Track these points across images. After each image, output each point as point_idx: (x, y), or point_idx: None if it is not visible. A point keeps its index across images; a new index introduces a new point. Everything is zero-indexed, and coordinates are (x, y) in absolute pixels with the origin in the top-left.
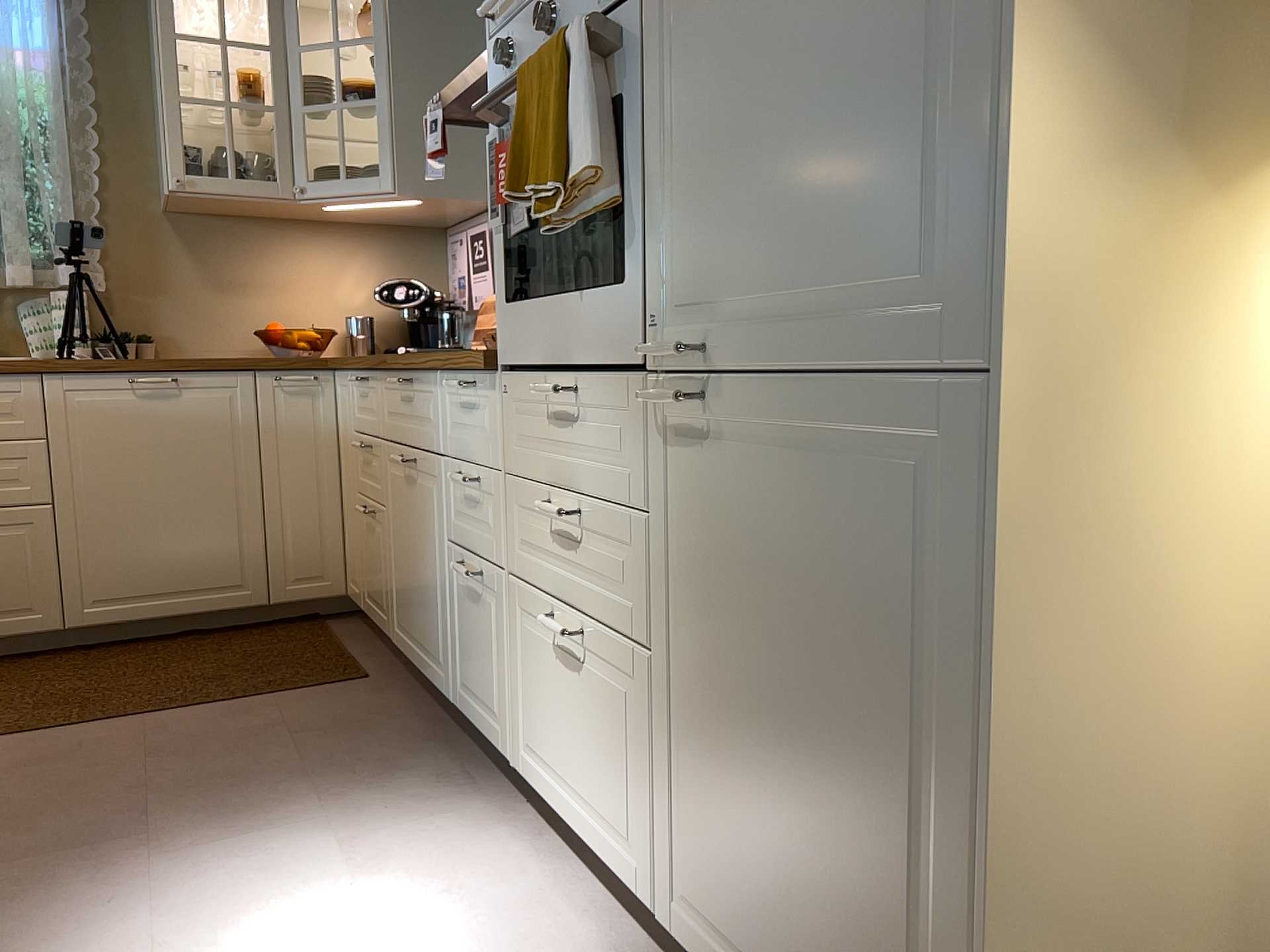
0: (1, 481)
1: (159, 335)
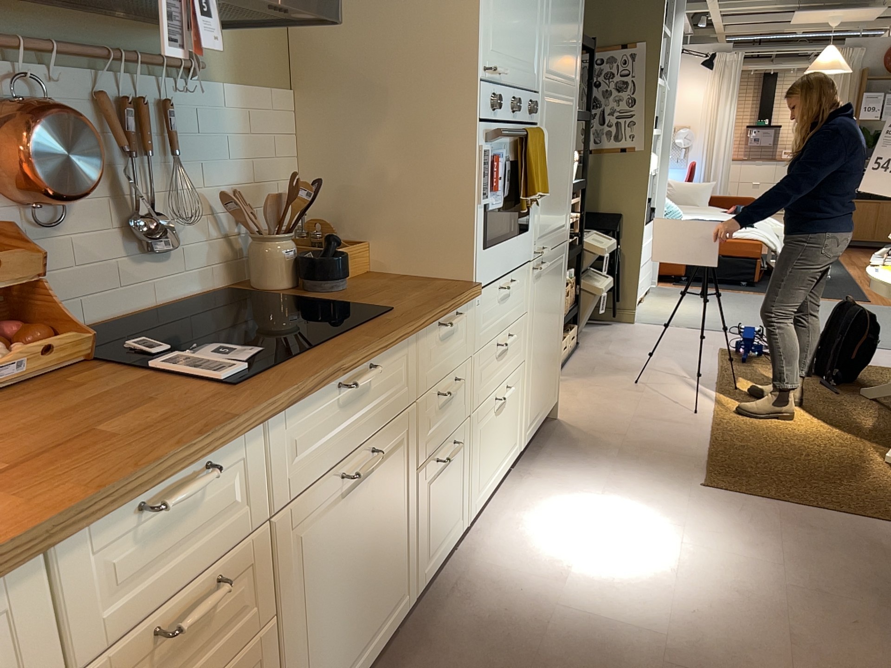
0: None
1: None
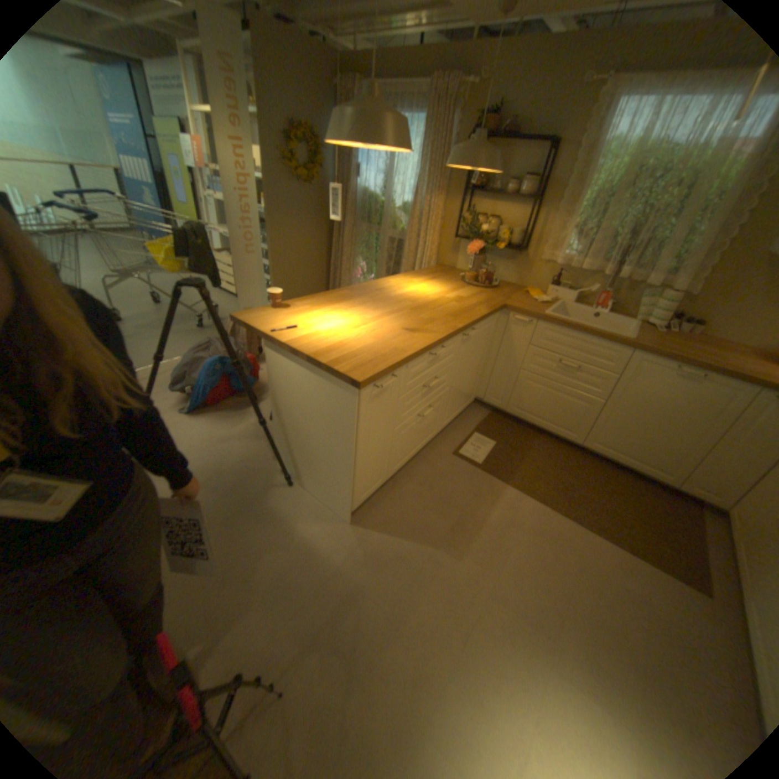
0: (591, 384)
1: (711, 321)
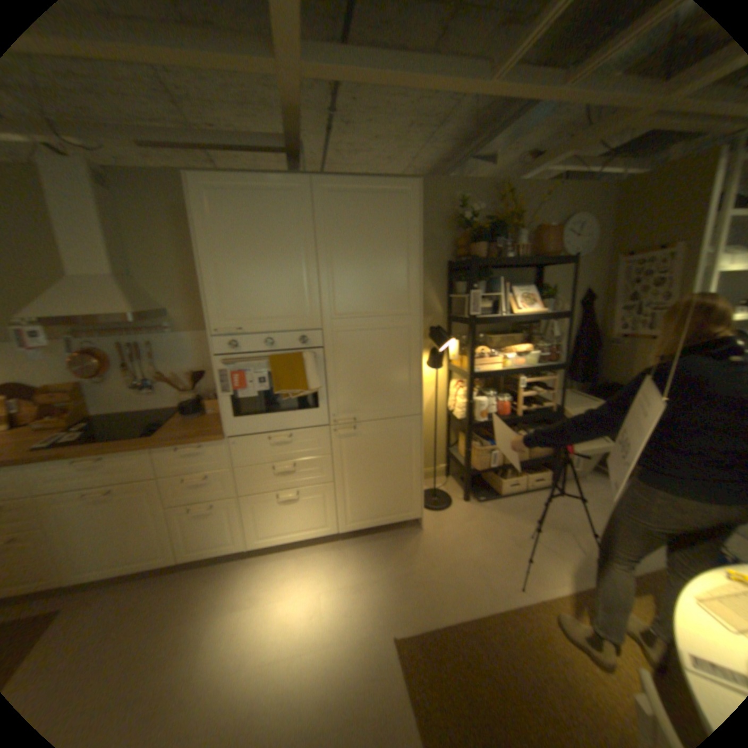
0: None
1: None
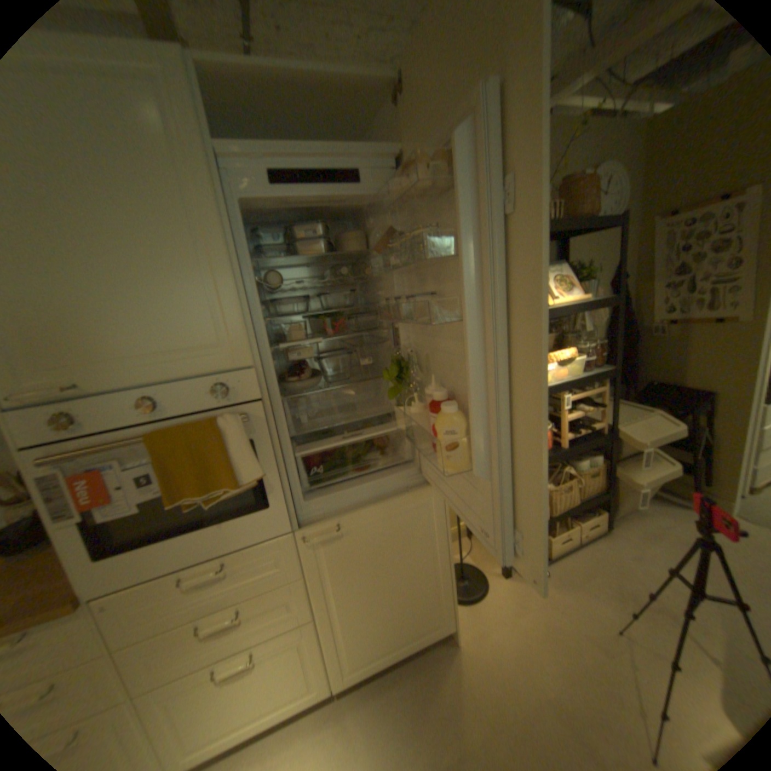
0: None
1: None
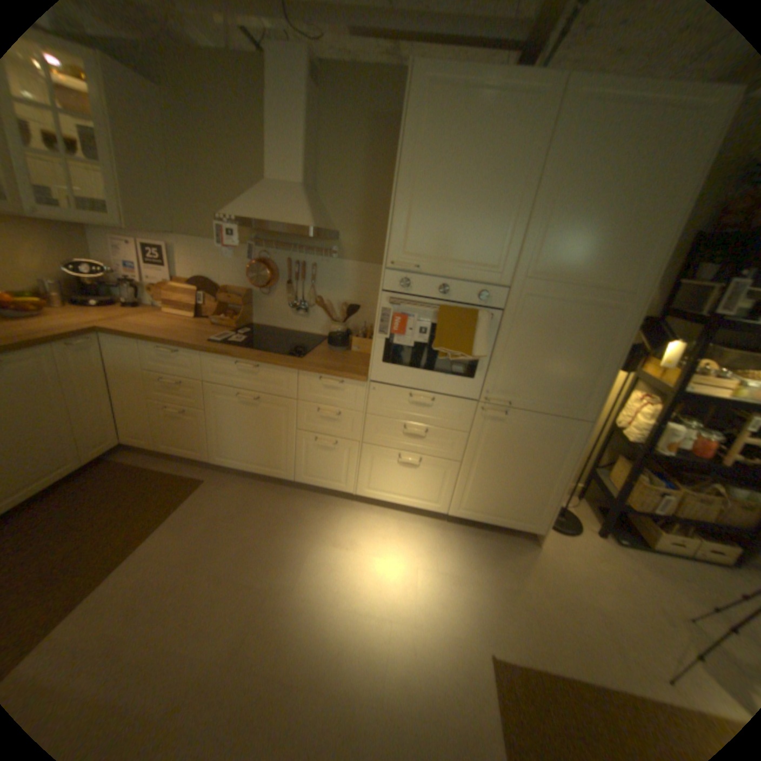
0: None
1: None
